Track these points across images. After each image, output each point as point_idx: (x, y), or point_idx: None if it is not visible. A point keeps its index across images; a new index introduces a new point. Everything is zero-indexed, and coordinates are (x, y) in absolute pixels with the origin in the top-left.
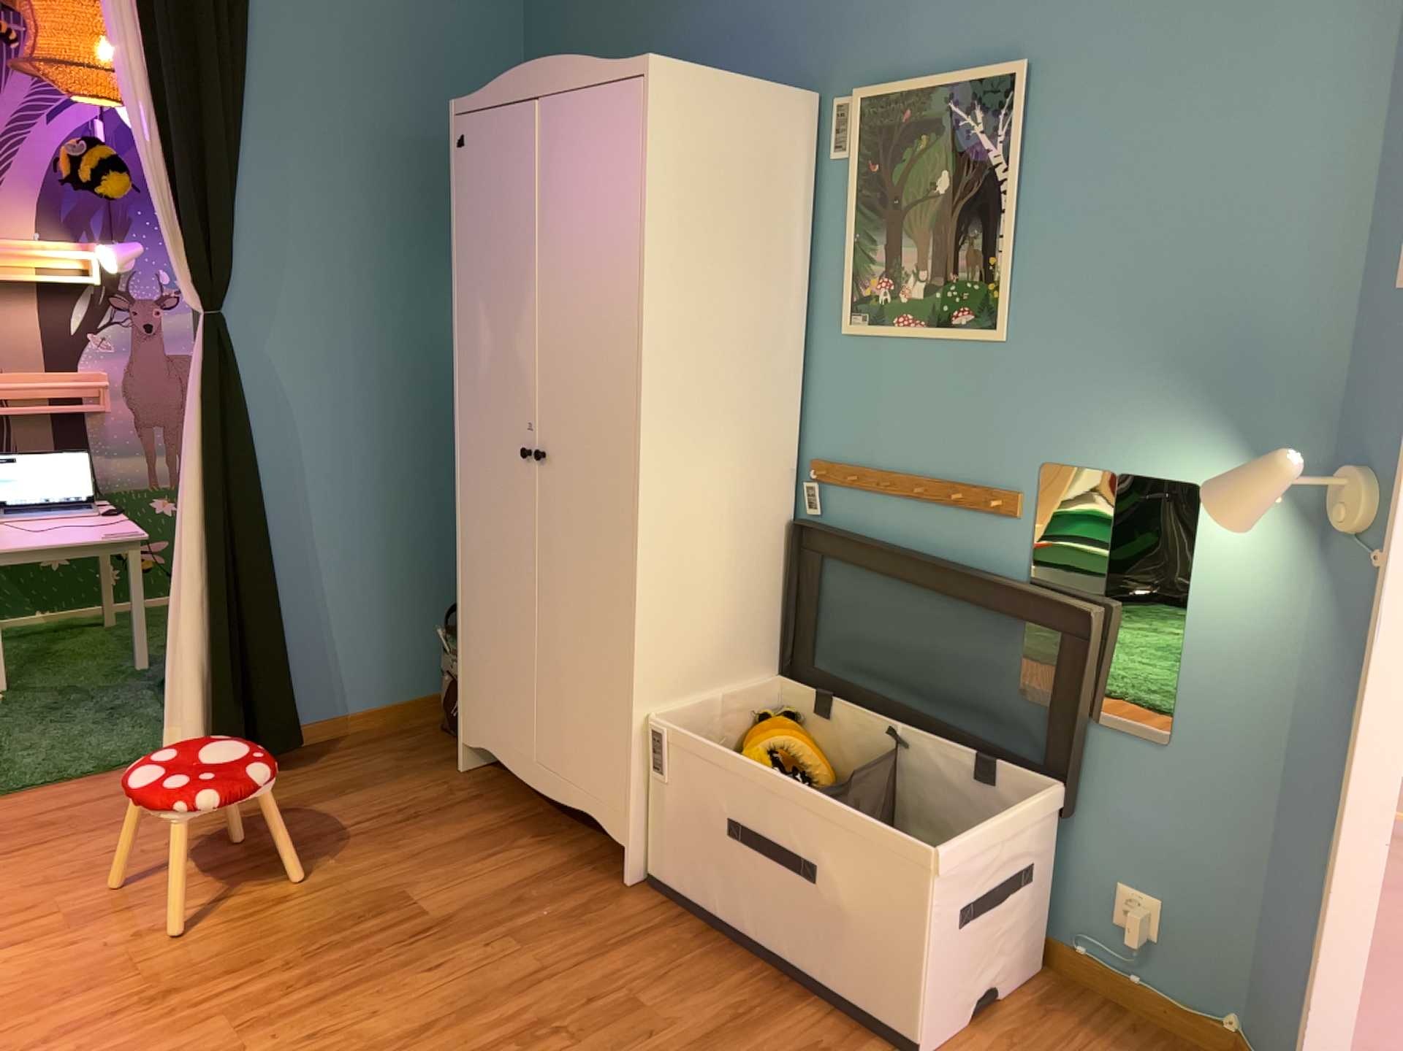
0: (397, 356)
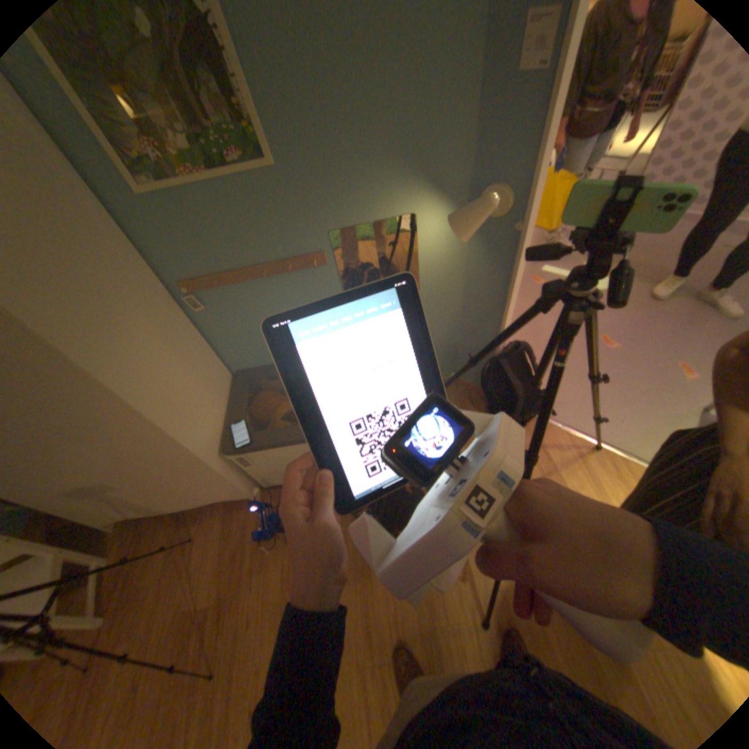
0: None
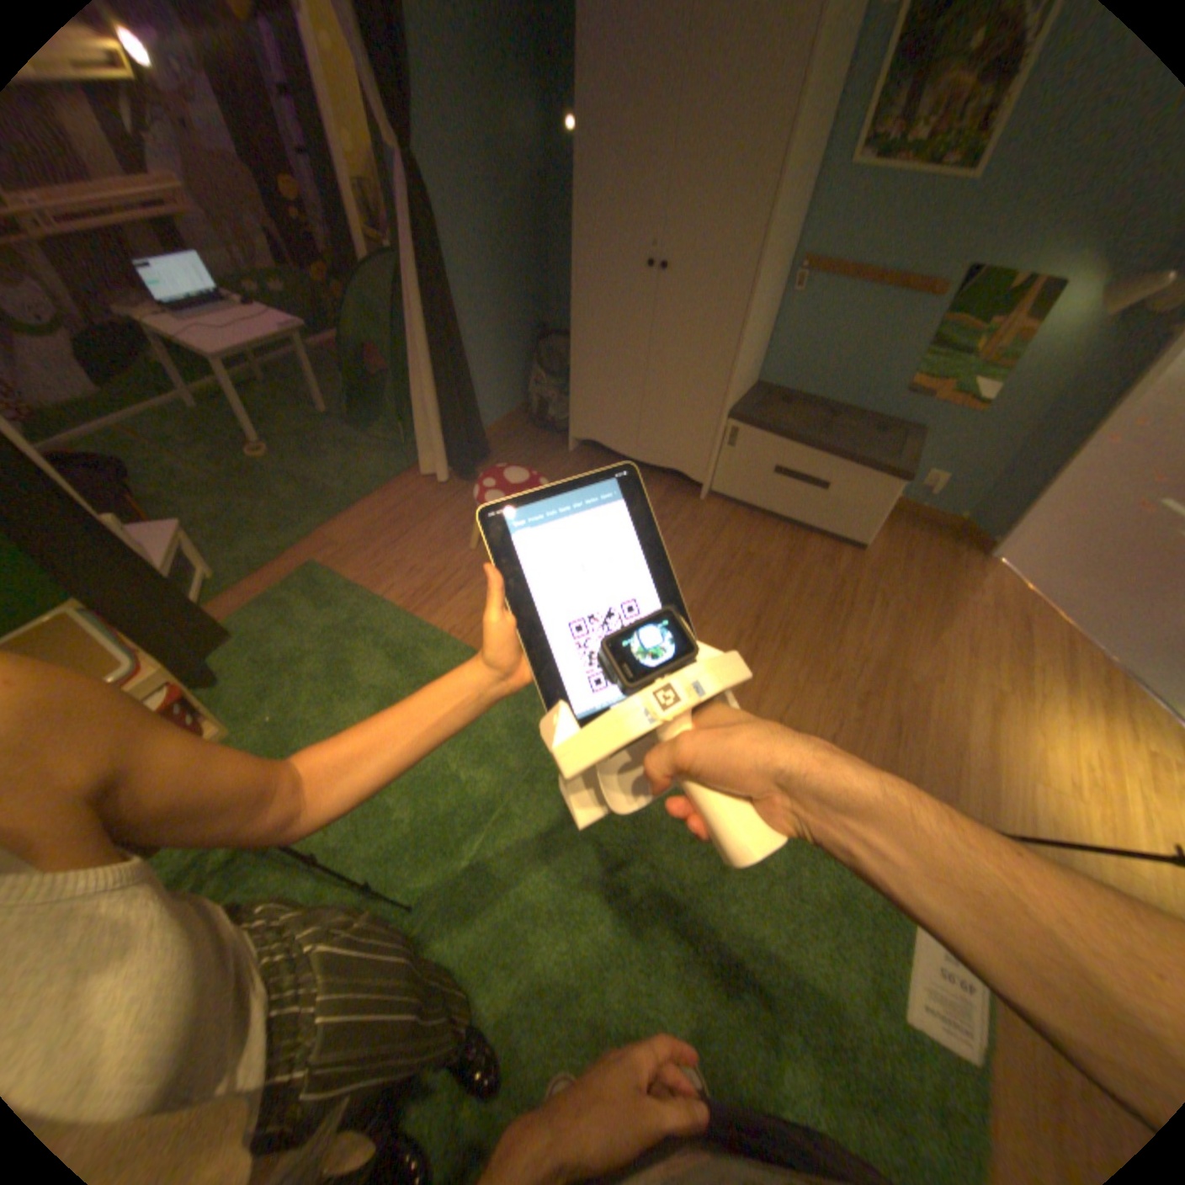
0: (488, 171)
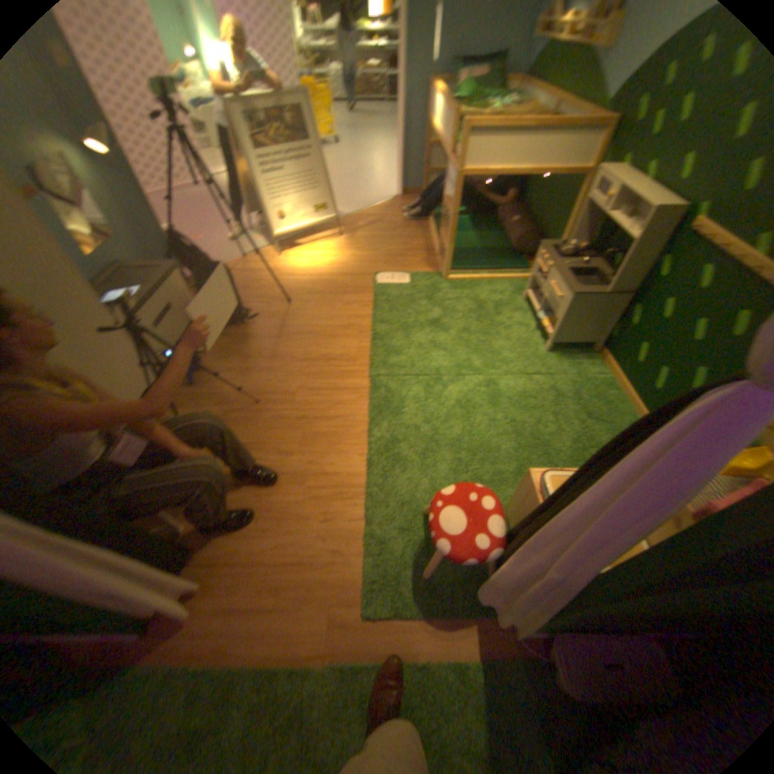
0: None
